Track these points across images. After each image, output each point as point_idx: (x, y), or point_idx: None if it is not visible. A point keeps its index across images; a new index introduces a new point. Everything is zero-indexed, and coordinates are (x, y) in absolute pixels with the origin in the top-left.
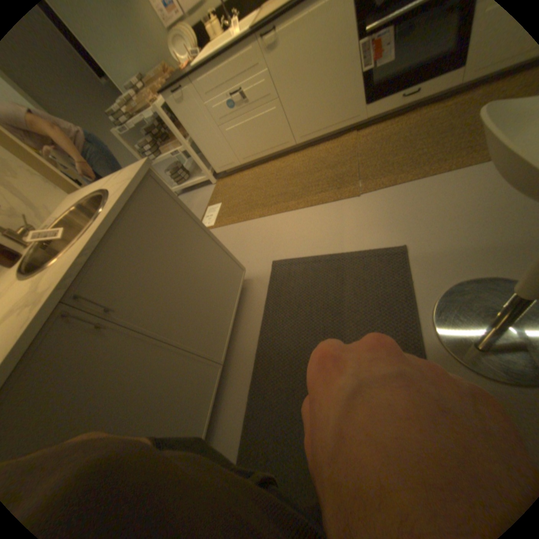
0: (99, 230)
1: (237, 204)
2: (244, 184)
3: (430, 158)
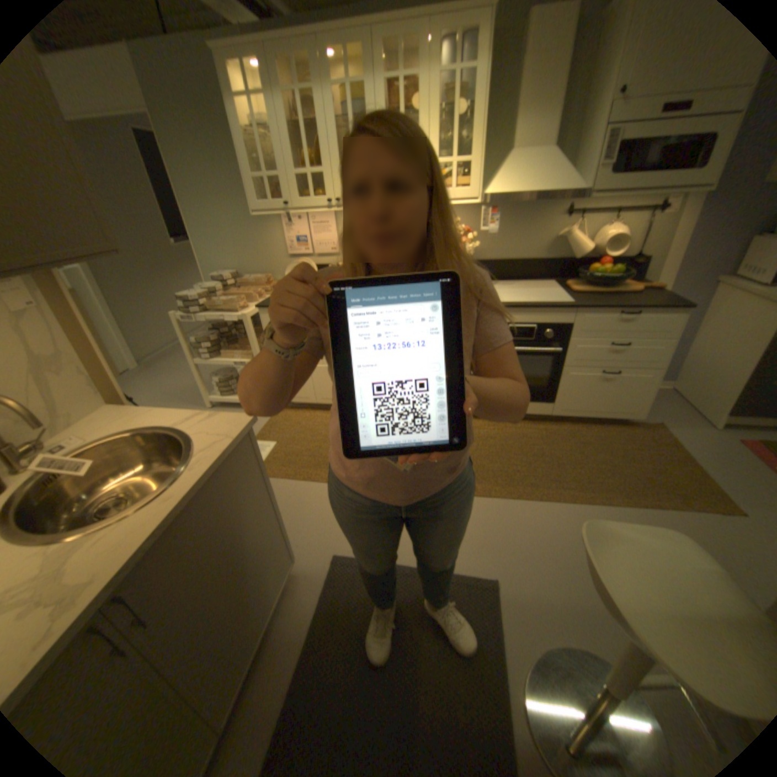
0: (182, 504)
1: (299, 454)
2: (313, 429)
3: (523, 480)
